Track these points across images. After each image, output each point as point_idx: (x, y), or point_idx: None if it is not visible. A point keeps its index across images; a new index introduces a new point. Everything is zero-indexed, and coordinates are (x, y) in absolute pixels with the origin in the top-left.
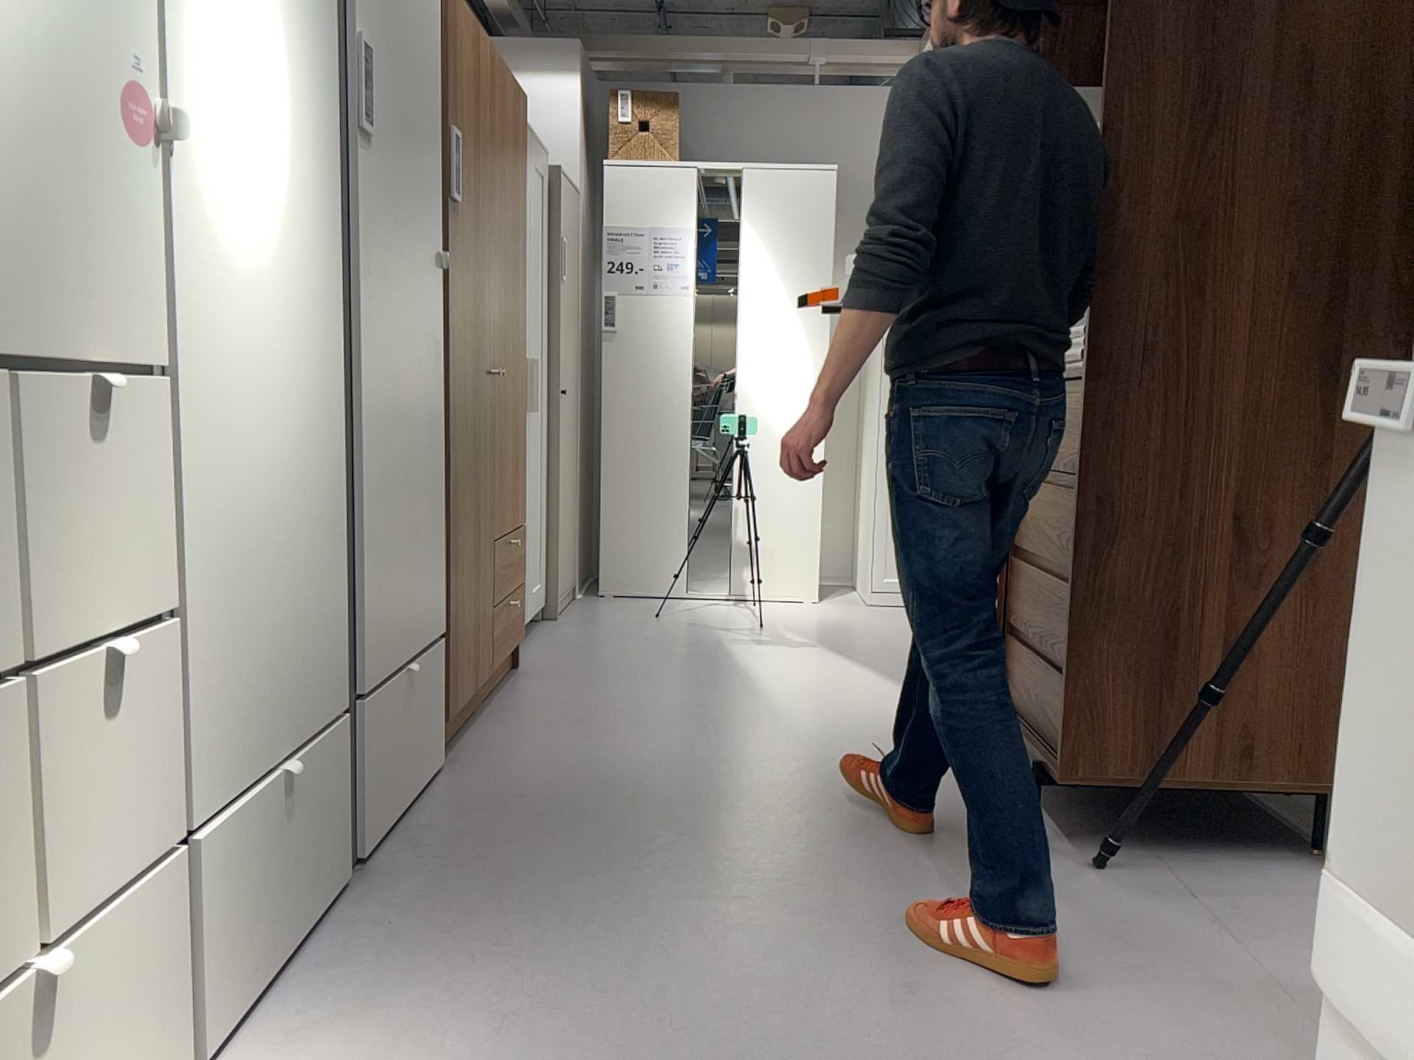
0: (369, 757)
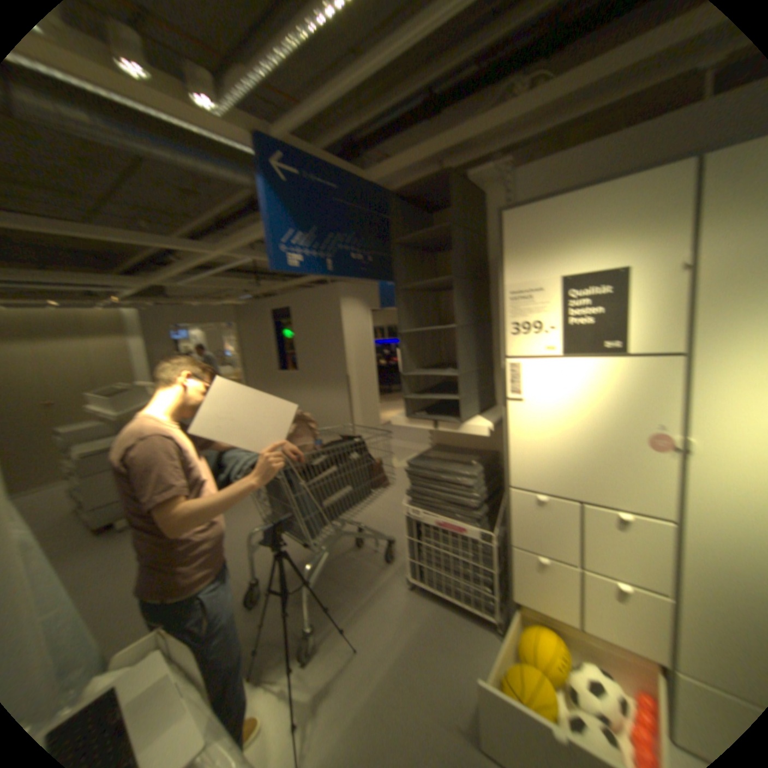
0: None
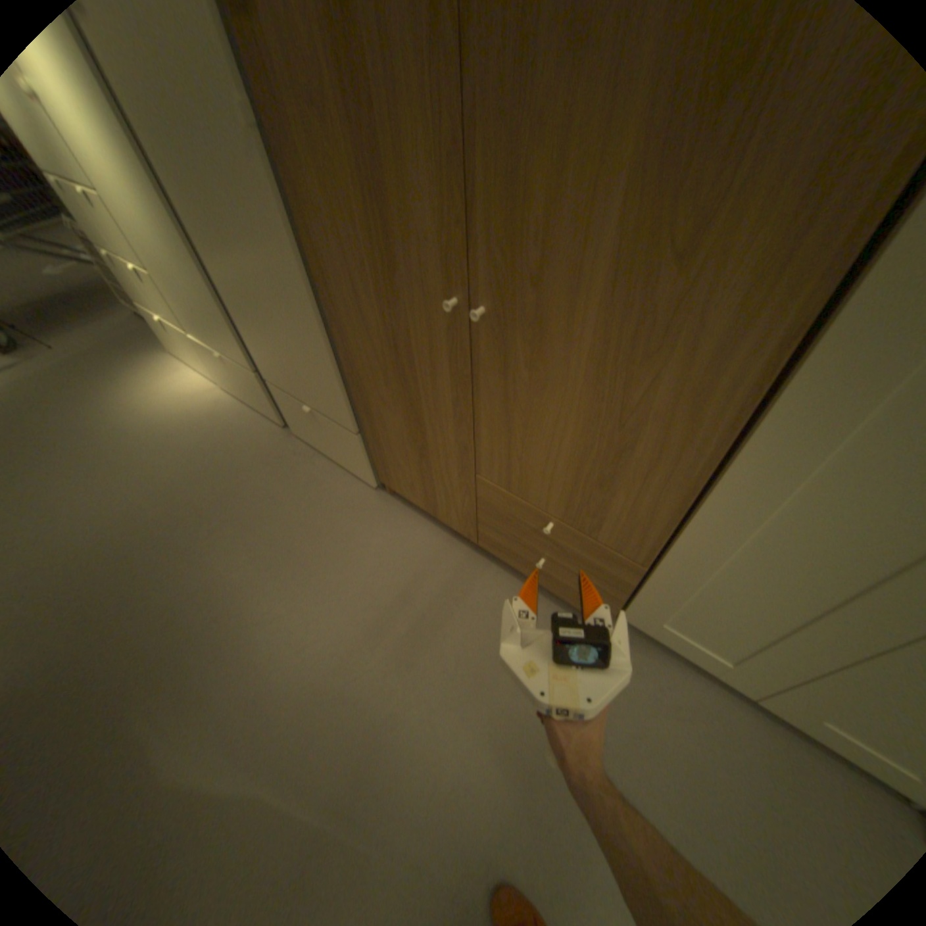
0: (283, 407)
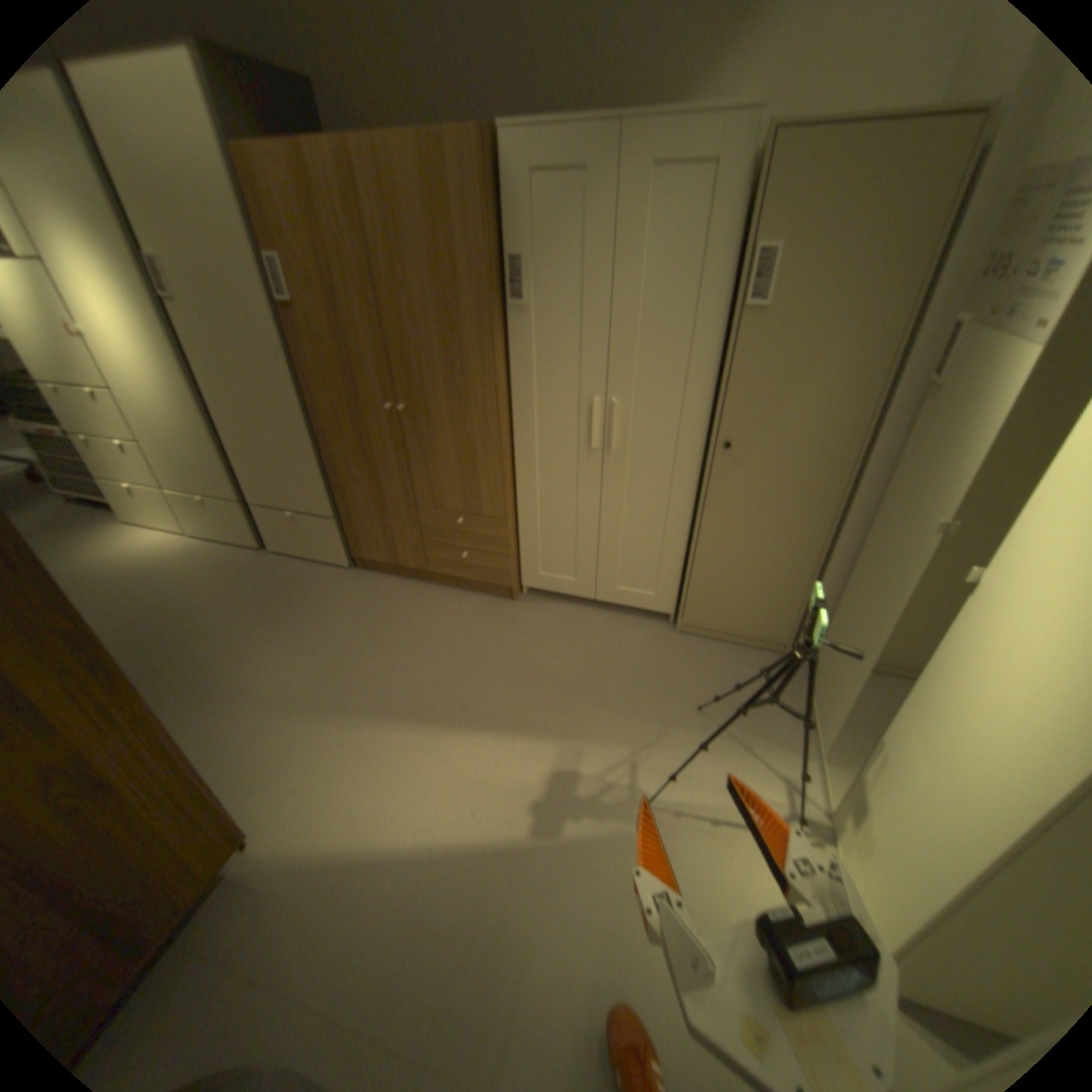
0: (265, 526)
